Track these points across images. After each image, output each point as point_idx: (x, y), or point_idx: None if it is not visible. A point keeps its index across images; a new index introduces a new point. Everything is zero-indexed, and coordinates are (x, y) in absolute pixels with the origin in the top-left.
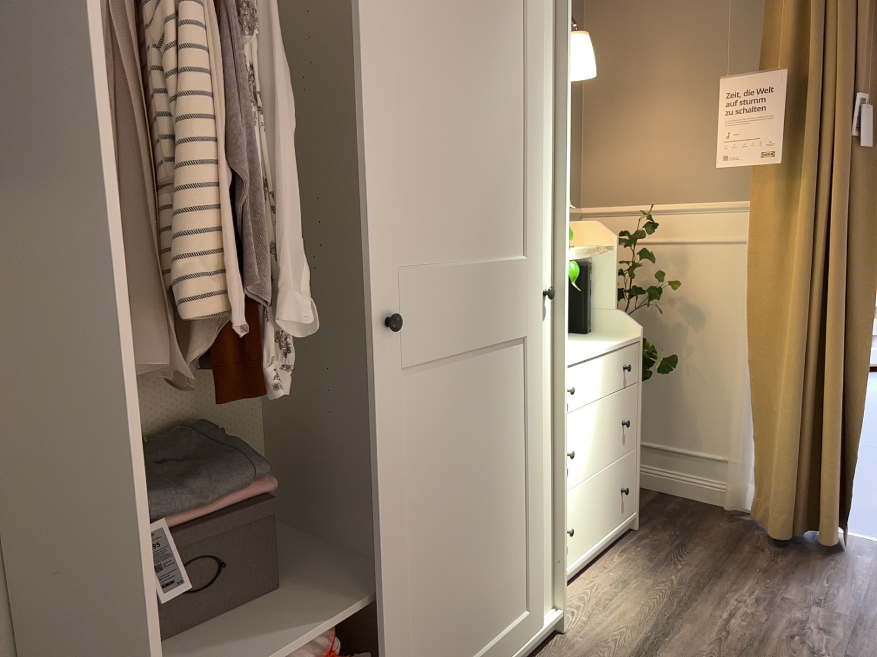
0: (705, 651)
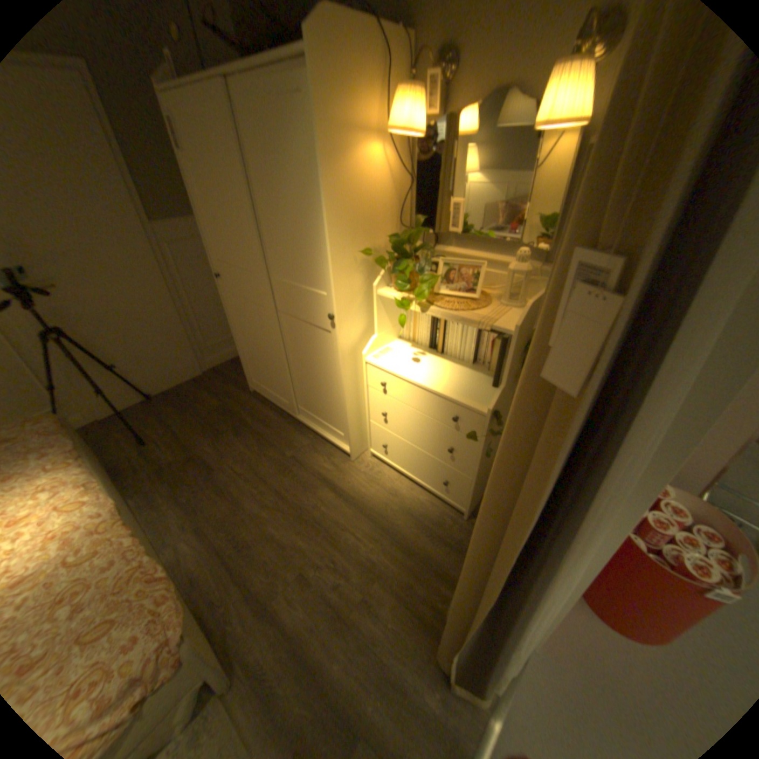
0: (323, 514)
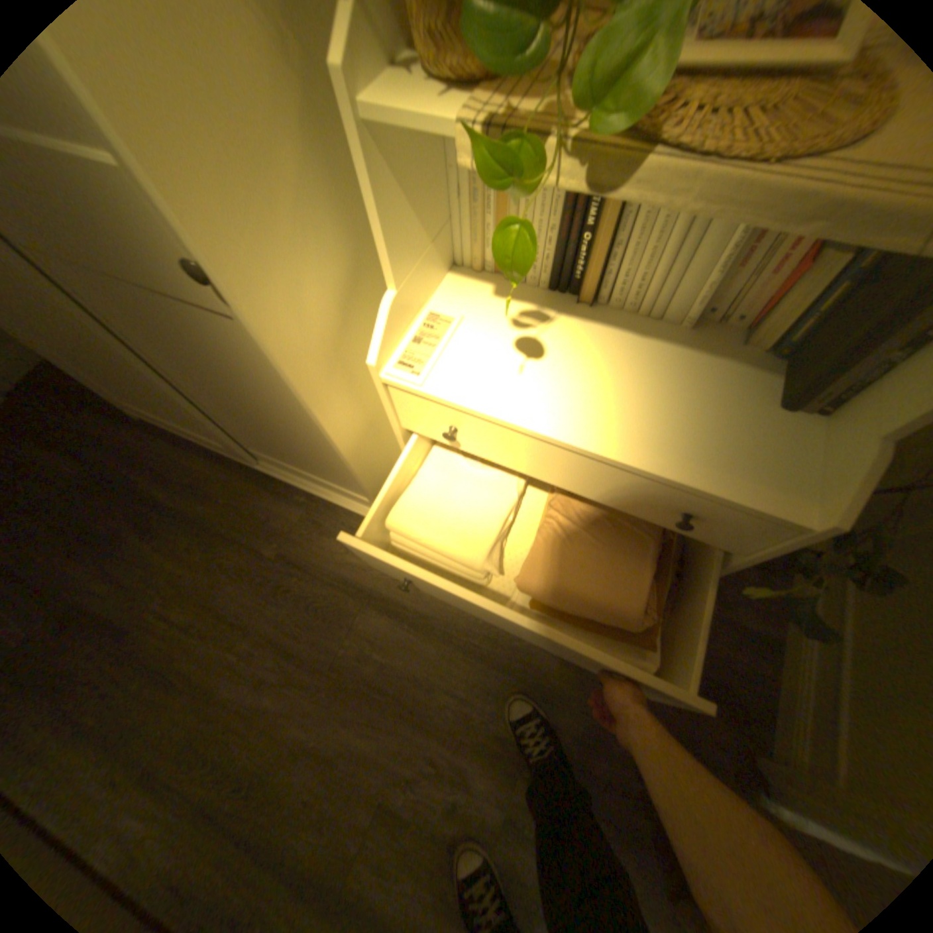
0: (381, 667)
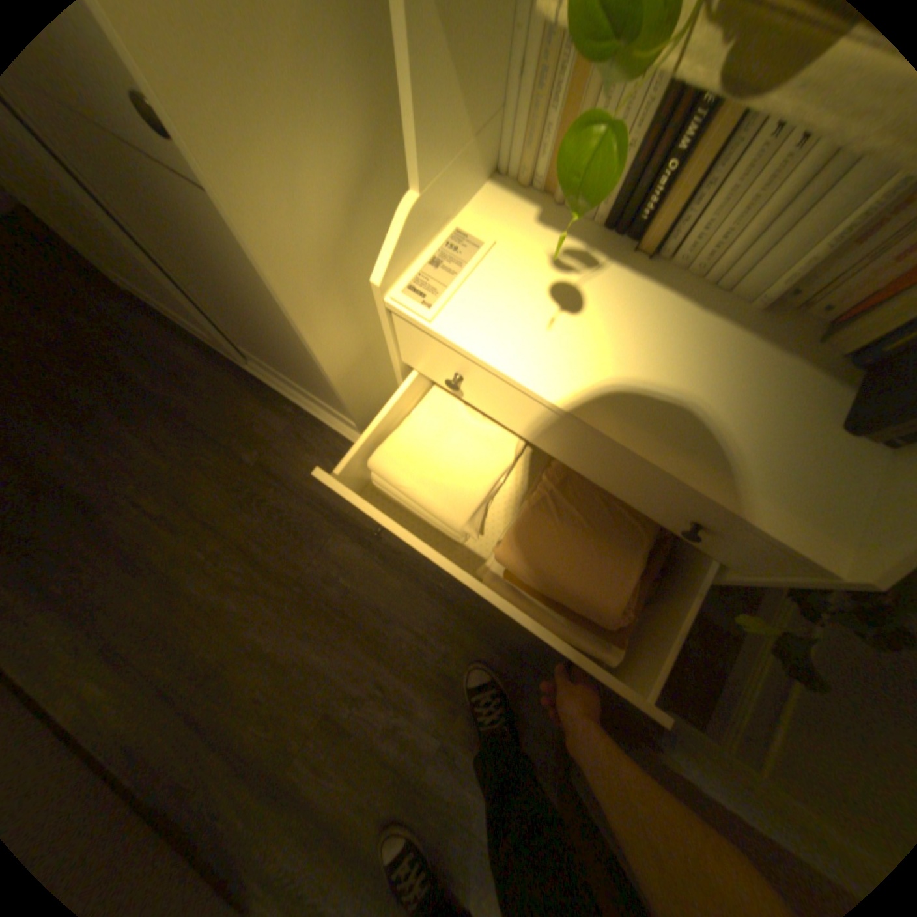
0: (345, 591)
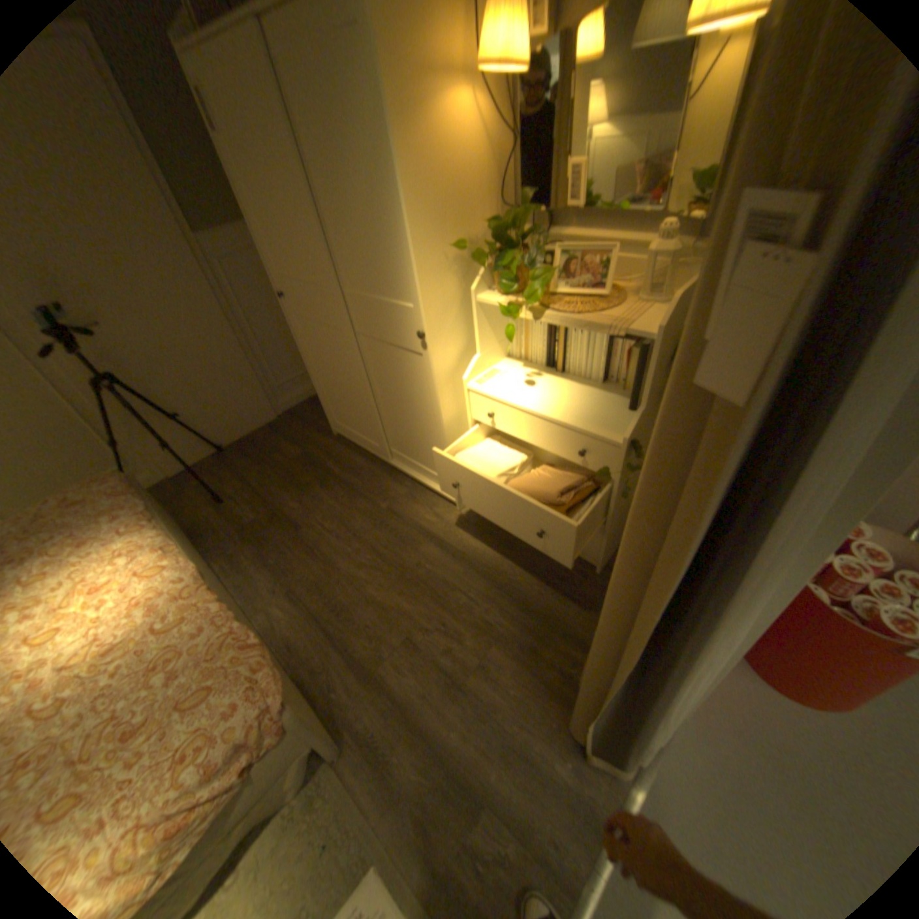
0: (429, 572)
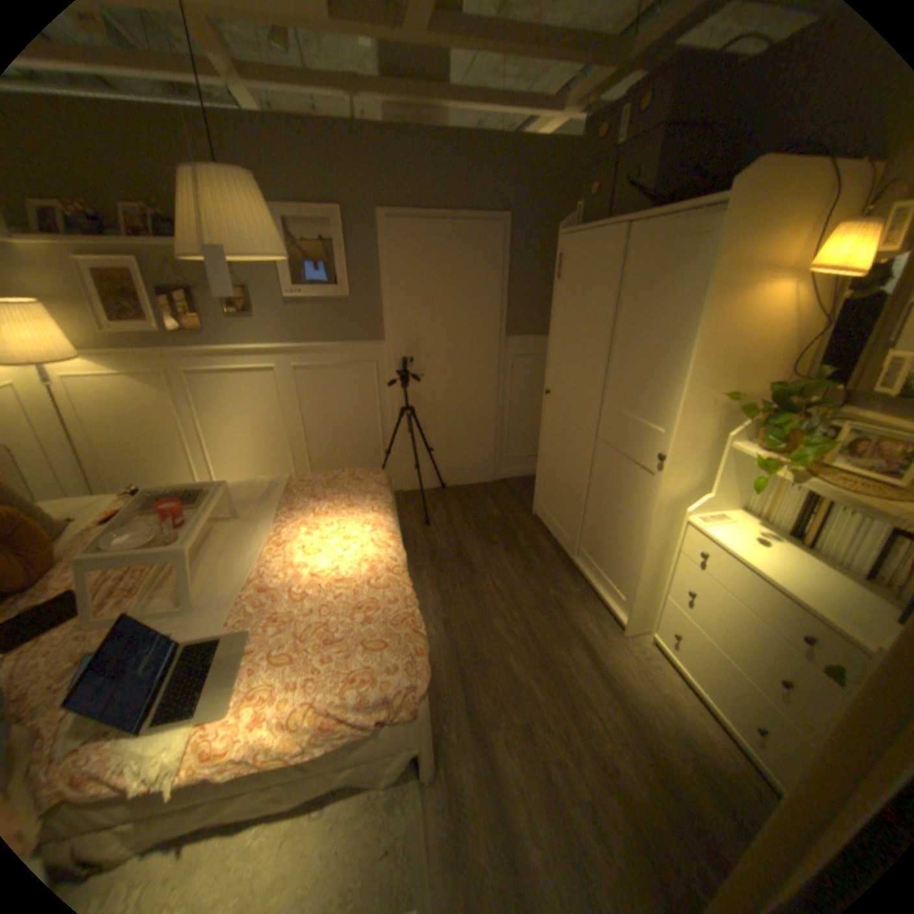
0: (572, 676)
